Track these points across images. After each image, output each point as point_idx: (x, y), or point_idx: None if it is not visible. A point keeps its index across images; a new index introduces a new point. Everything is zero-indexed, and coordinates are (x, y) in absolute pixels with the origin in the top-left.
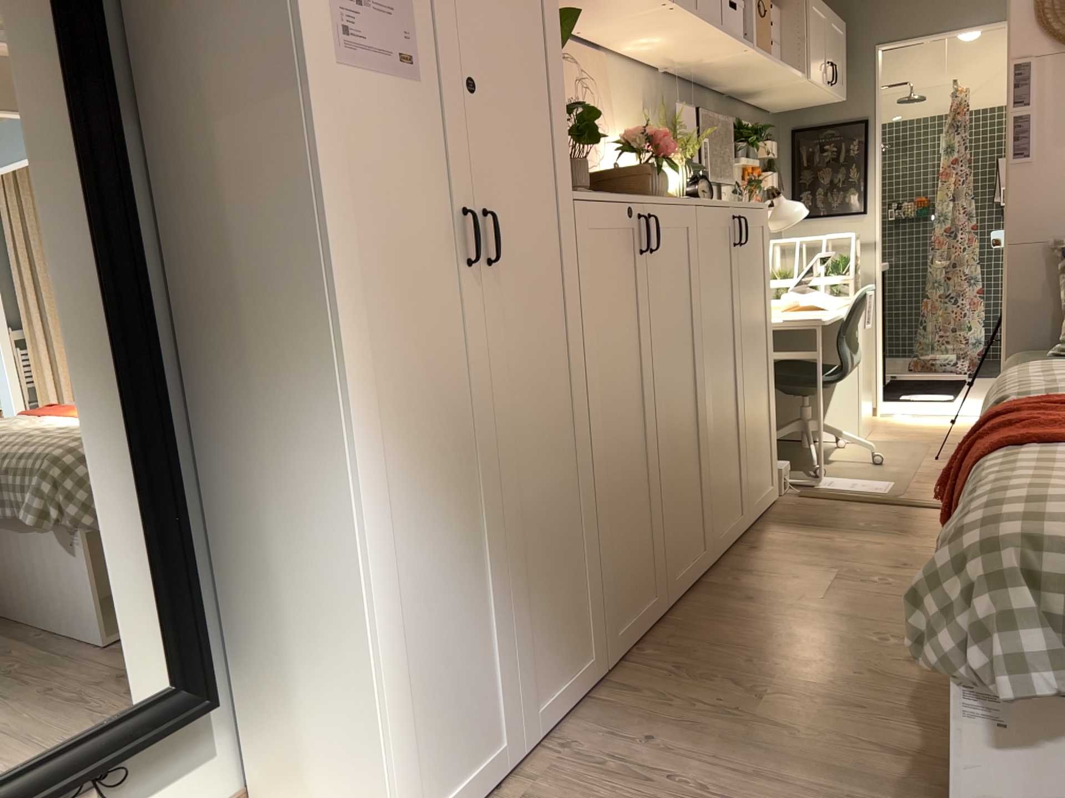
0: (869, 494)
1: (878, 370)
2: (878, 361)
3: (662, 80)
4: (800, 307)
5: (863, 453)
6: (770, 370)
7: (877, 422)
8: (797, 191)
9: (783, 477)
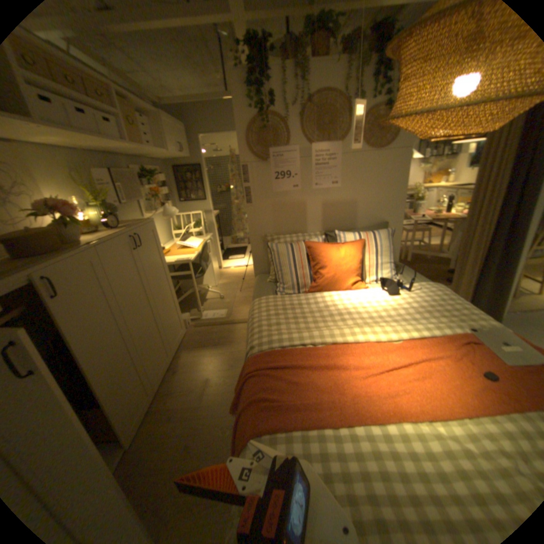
0: (219, 321)
1: (220, 253)
2: (220, 251)
3: (82, 154)
4: (185, 246)
5: (218, 293)
6: (172, 286)
7: (222, 274)
8: (180, 191)
9: (187, 320)
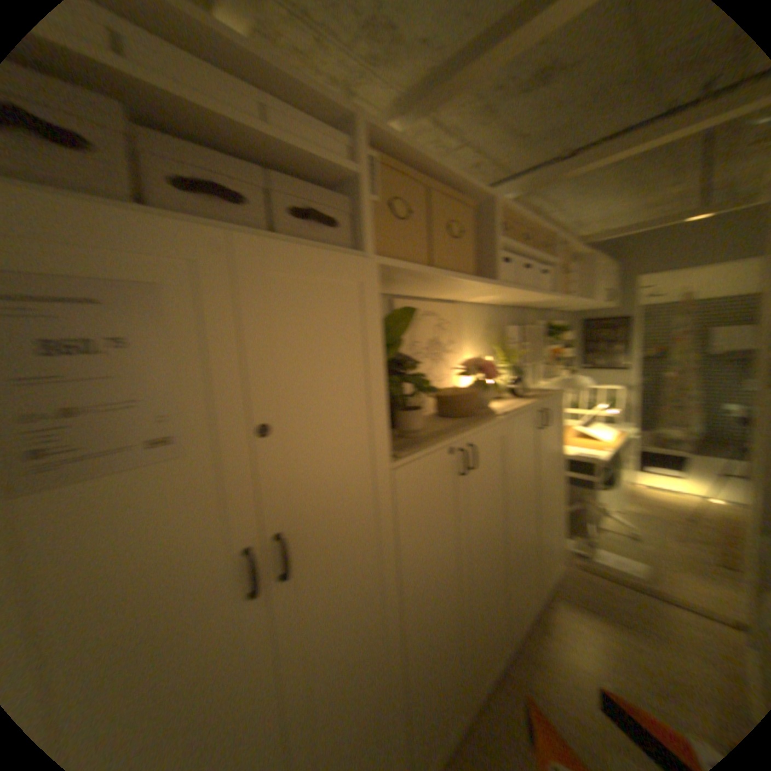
0: (635, 585)
1: (637, 460)
2: (637, 455)
3: (503, 312)
4: (588, 437)
5: (628, 528)
6: (566, 494)
7: (636, 496)
8: (588, 354)
9: (573, 554)
